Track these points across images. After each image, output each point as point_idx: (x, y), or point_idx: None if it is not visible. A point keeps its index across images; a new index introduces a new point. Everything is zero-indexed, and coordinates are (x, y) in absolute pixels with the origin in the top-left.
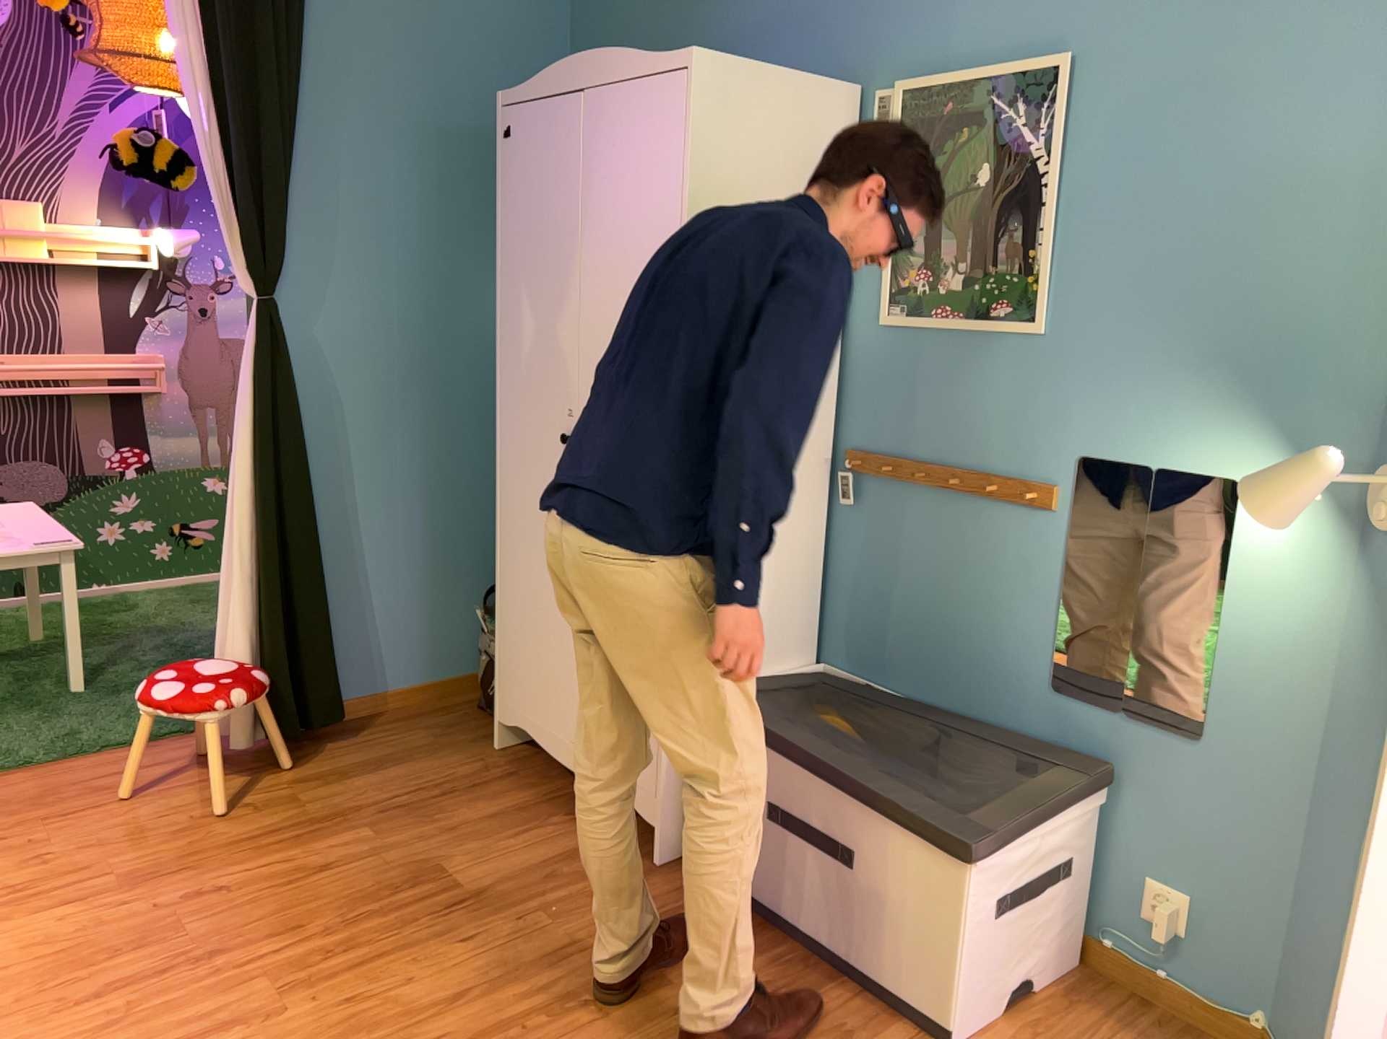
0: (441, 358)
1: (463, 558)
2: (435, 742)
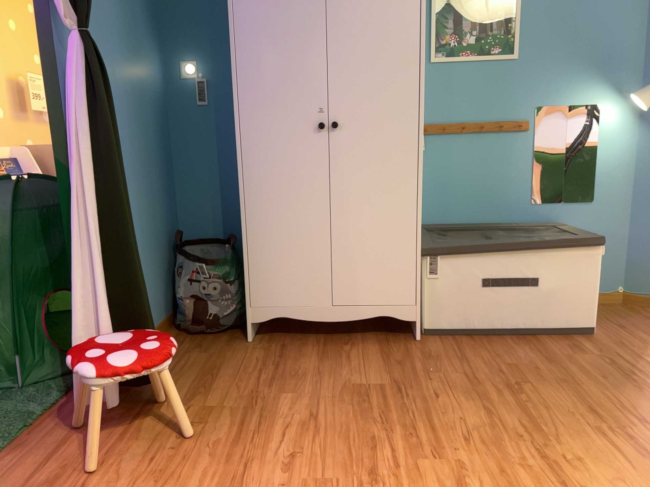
0: (133, 100)
1: (154, 241)
2: (212, 353)
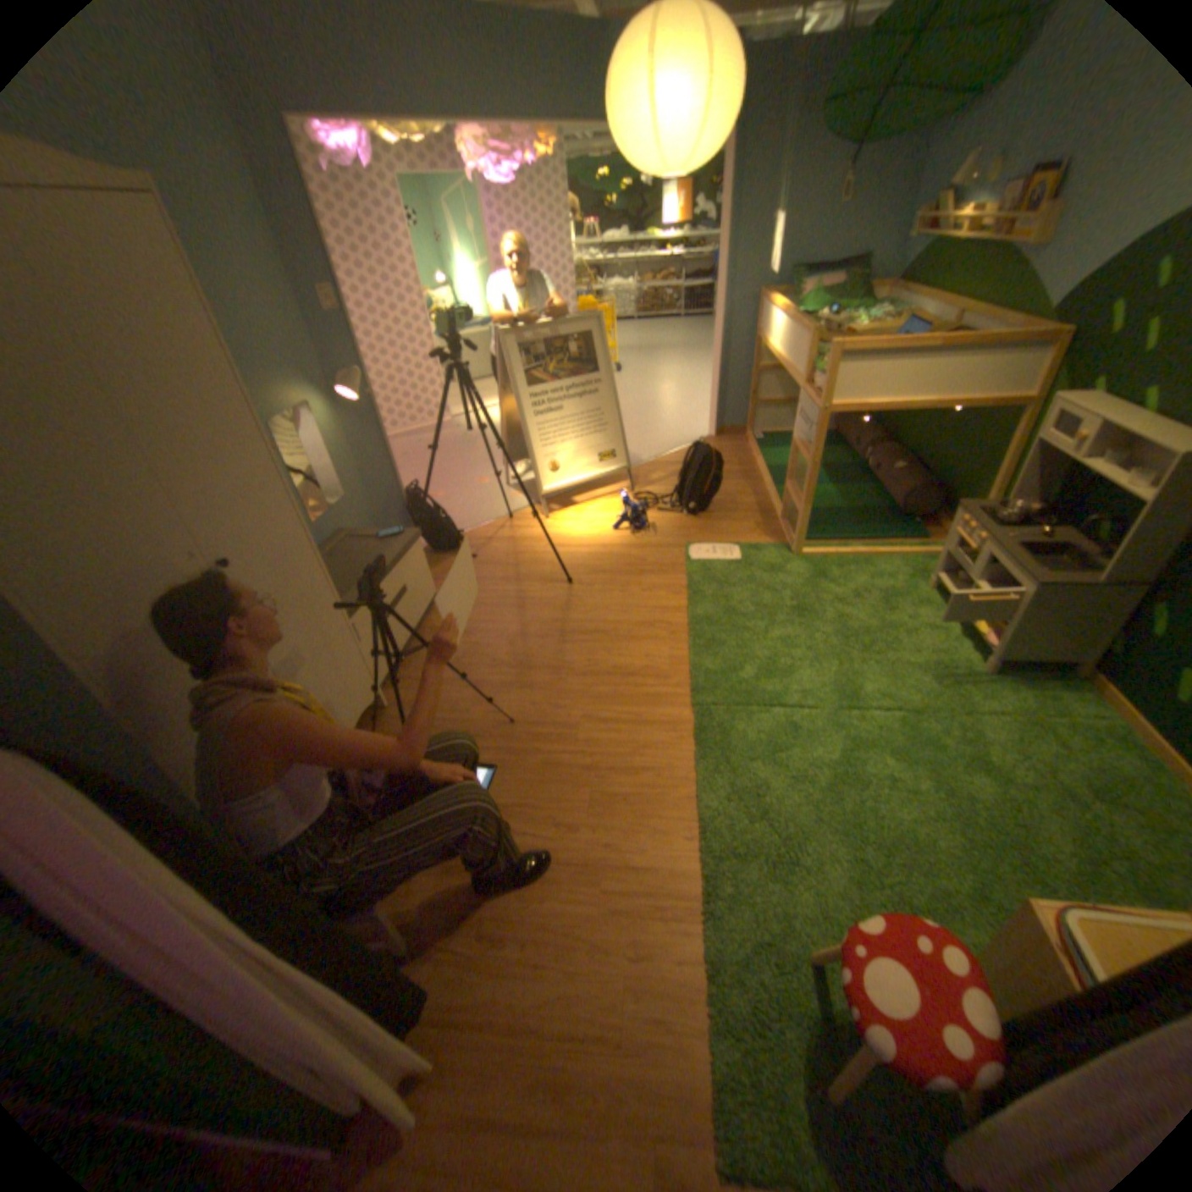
0: None
1: None
2: None
